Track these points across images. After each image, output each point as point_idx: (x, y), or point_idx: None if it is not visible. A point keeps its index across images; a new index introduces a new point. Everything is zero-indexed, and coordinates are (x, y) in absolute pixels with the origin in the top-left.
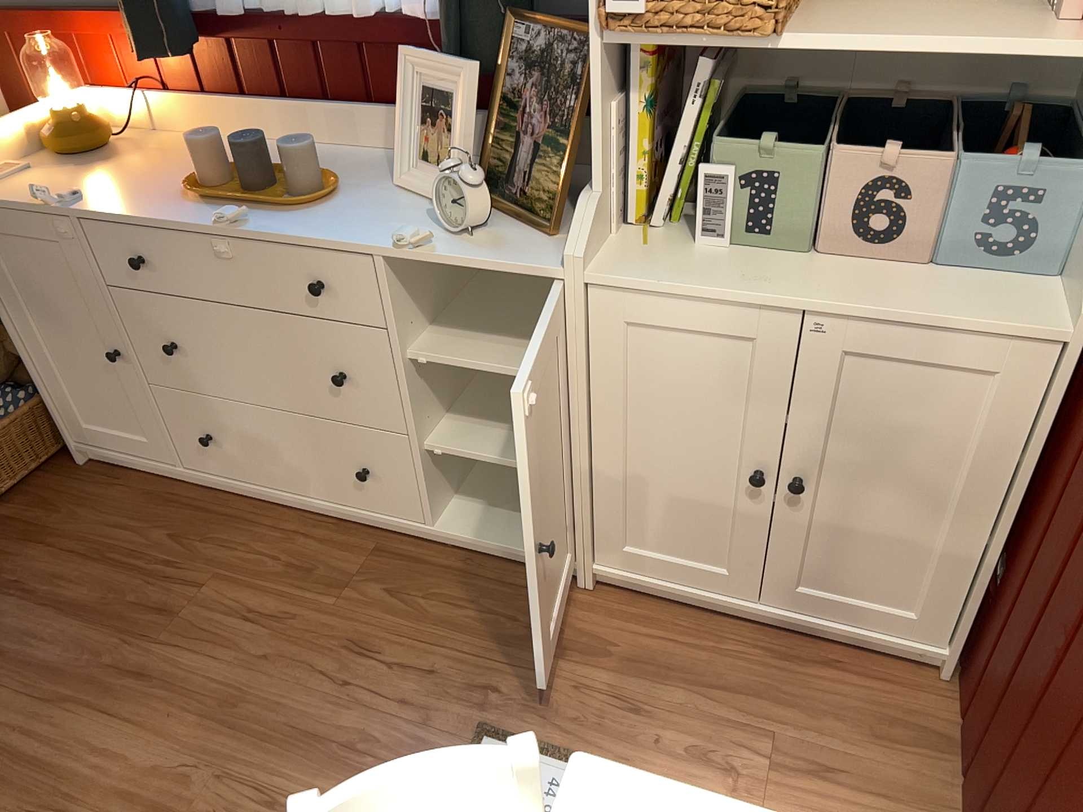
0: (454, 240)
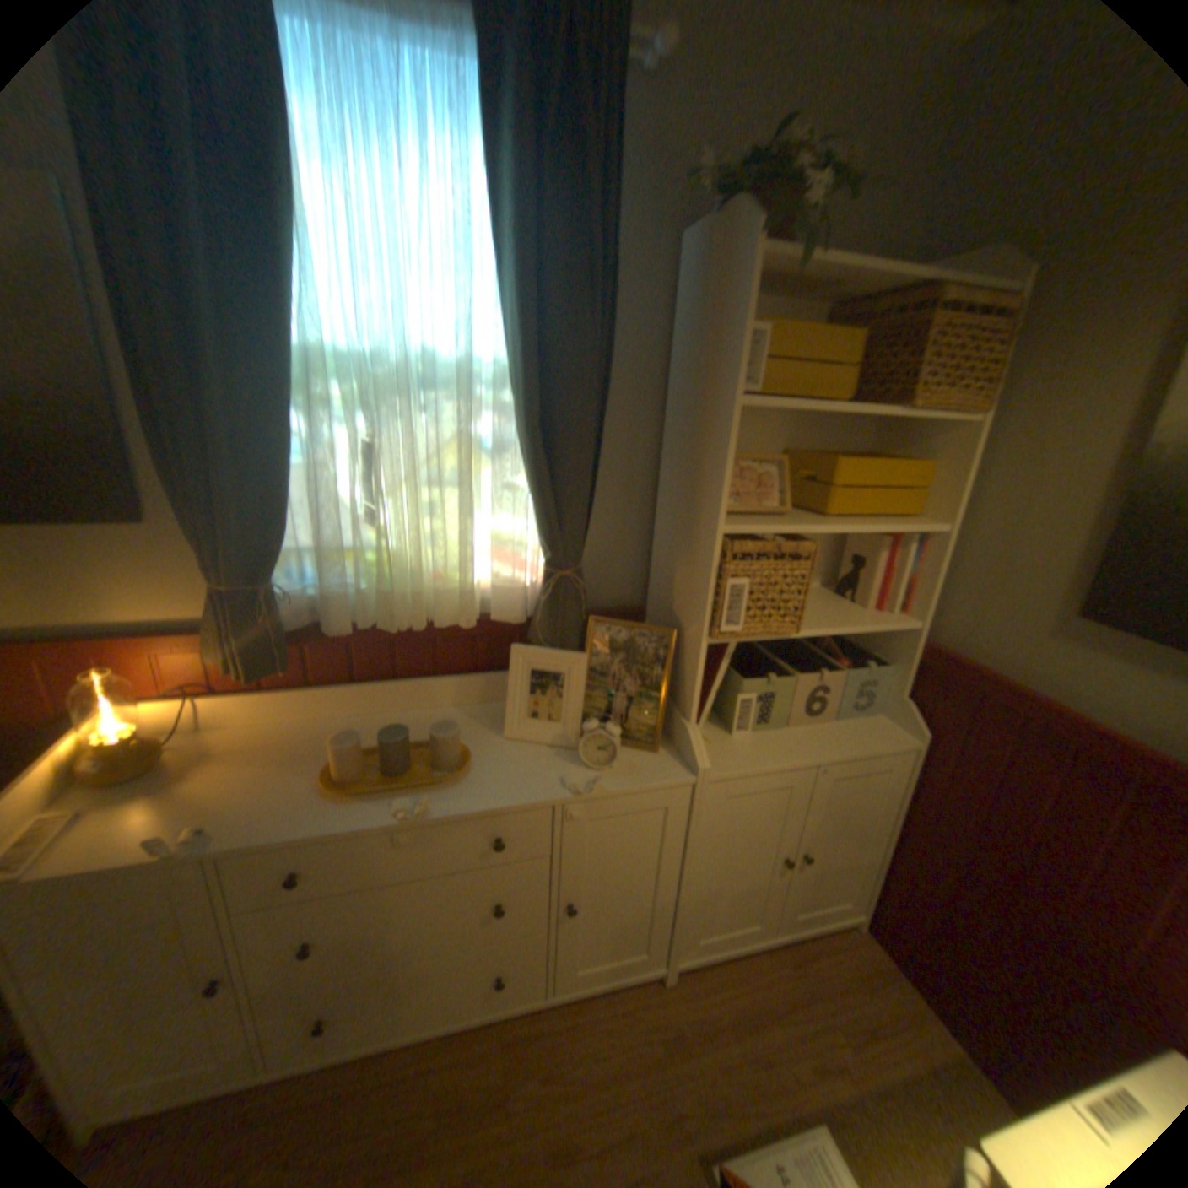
0: (603, 775)
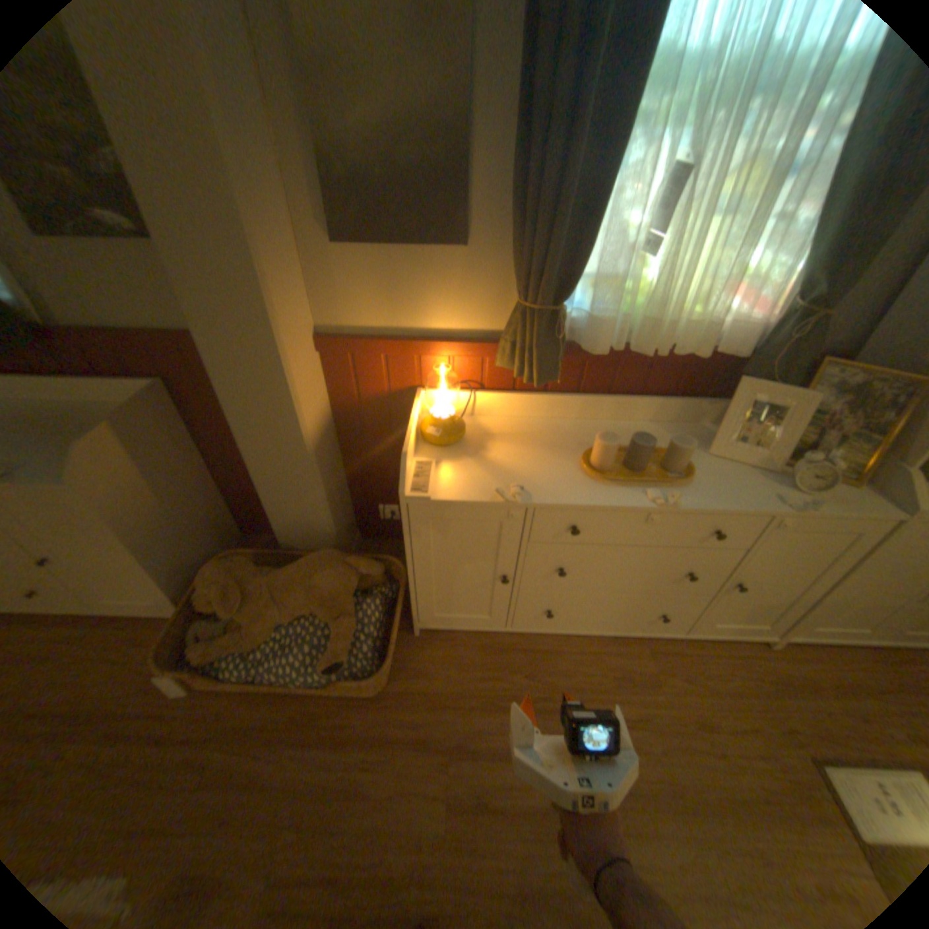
0: (816, 498)
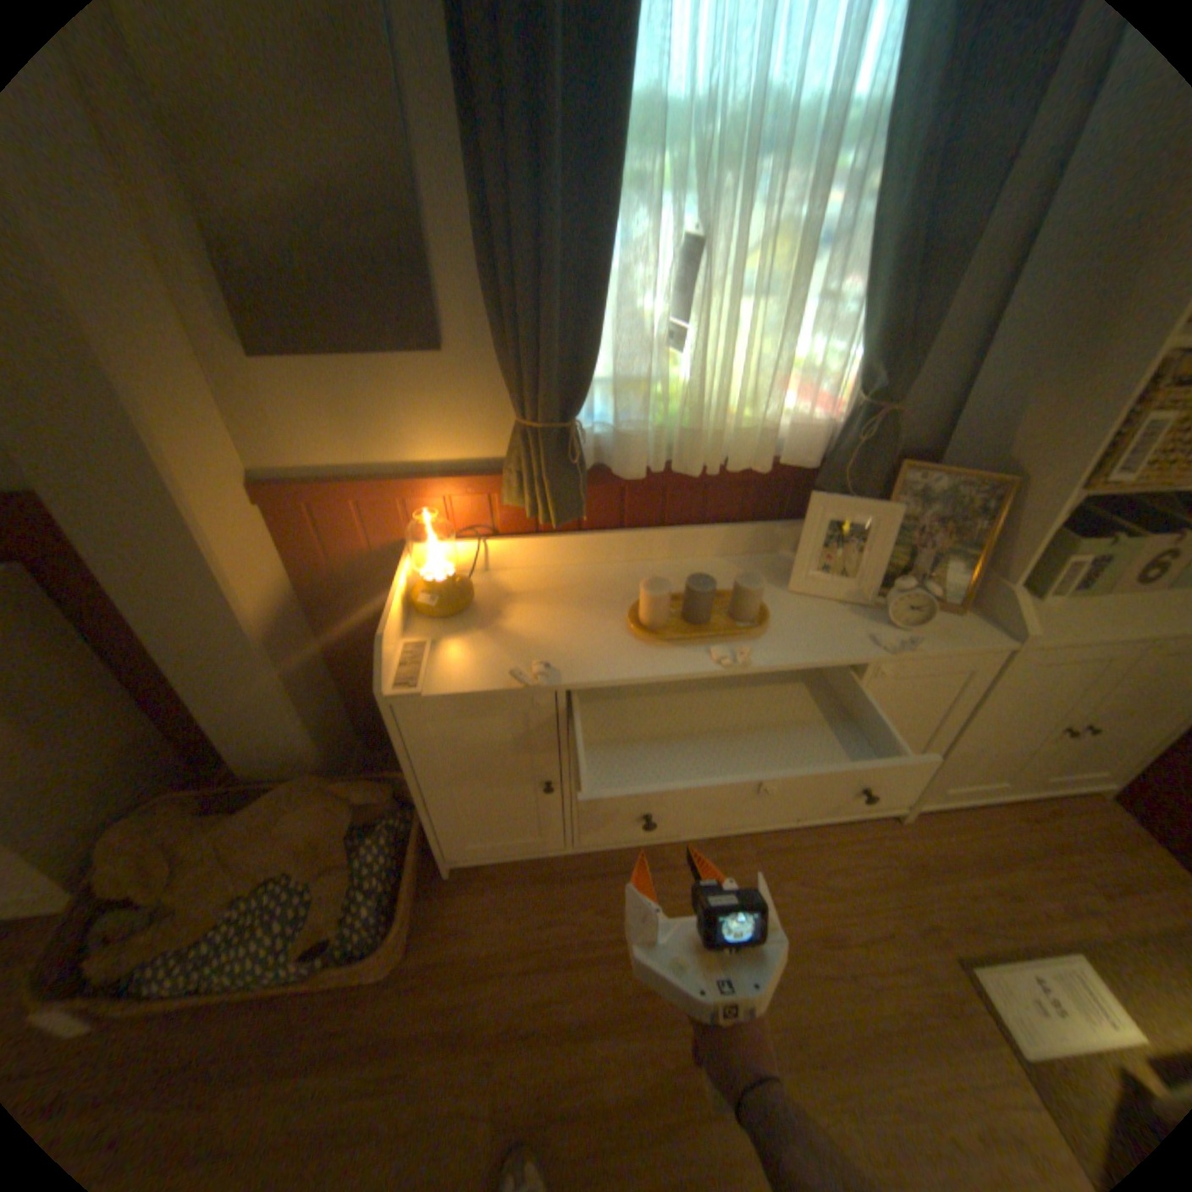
0: (914, 635)
